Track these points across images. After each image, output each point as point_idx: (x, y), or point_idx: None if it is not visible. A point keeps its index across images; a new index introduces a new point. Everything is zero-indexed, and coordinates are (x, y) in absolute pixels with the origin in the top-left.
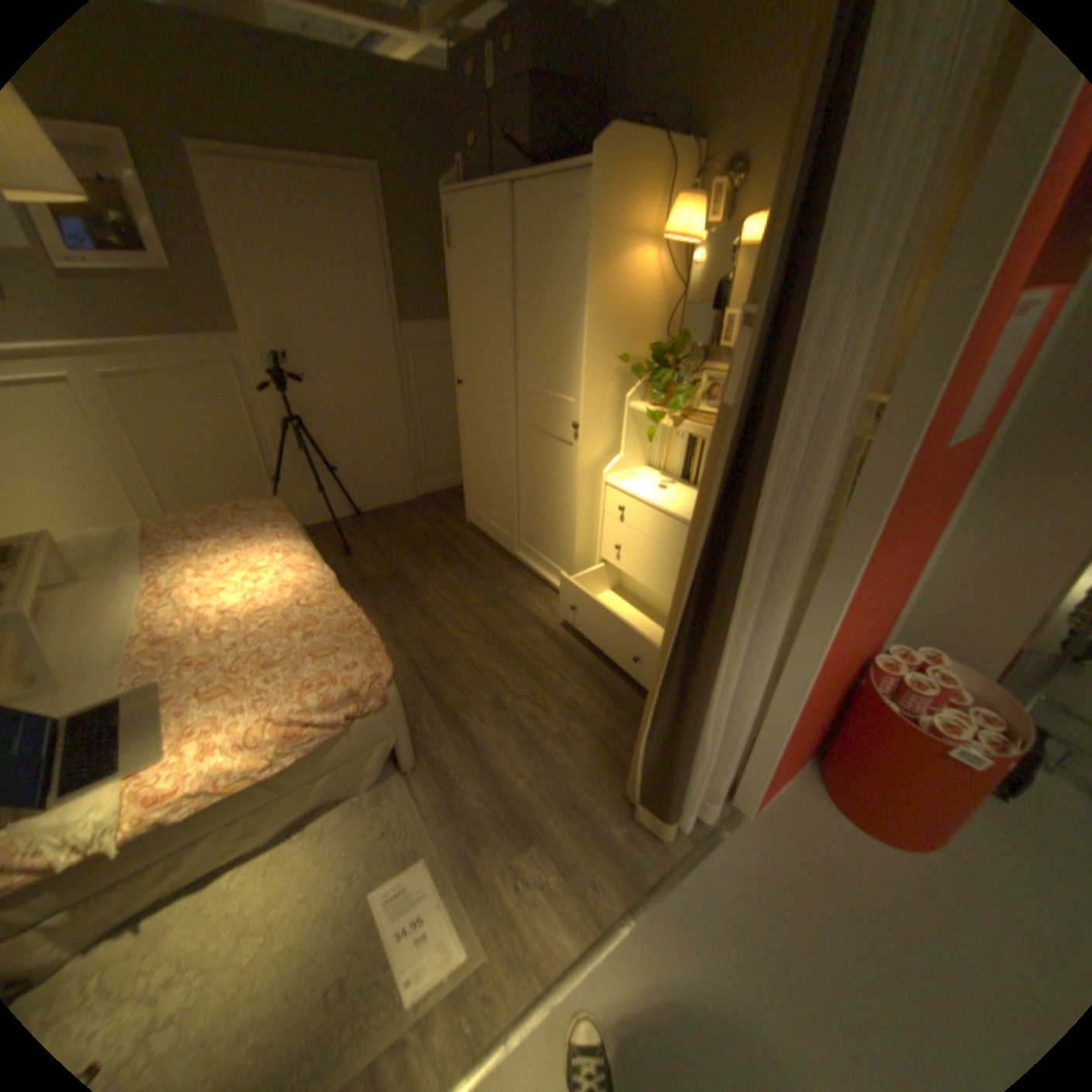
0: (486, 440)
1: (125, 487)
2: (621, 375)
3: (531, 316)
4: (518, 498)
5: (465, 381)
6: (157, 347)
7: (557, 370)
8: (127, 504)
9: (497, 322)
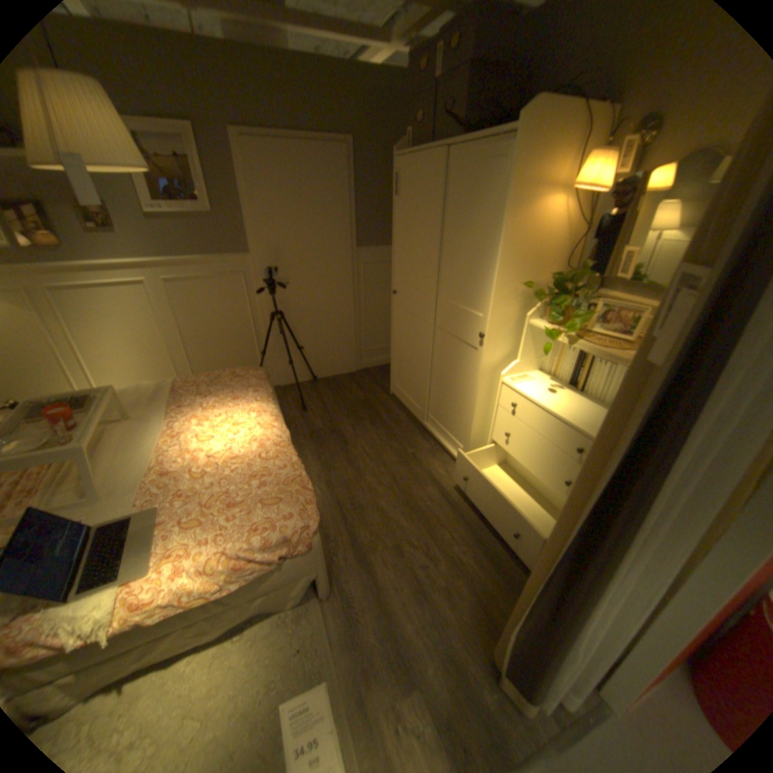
0: (410, 337)
1: (170, 353)
2: (524, 297)
3: (453, 247)
4: (430, 382)
5: (398, 292)
6: (198, 262)
7: (471, 290)
8: (170, 364)
9: (427, 251)
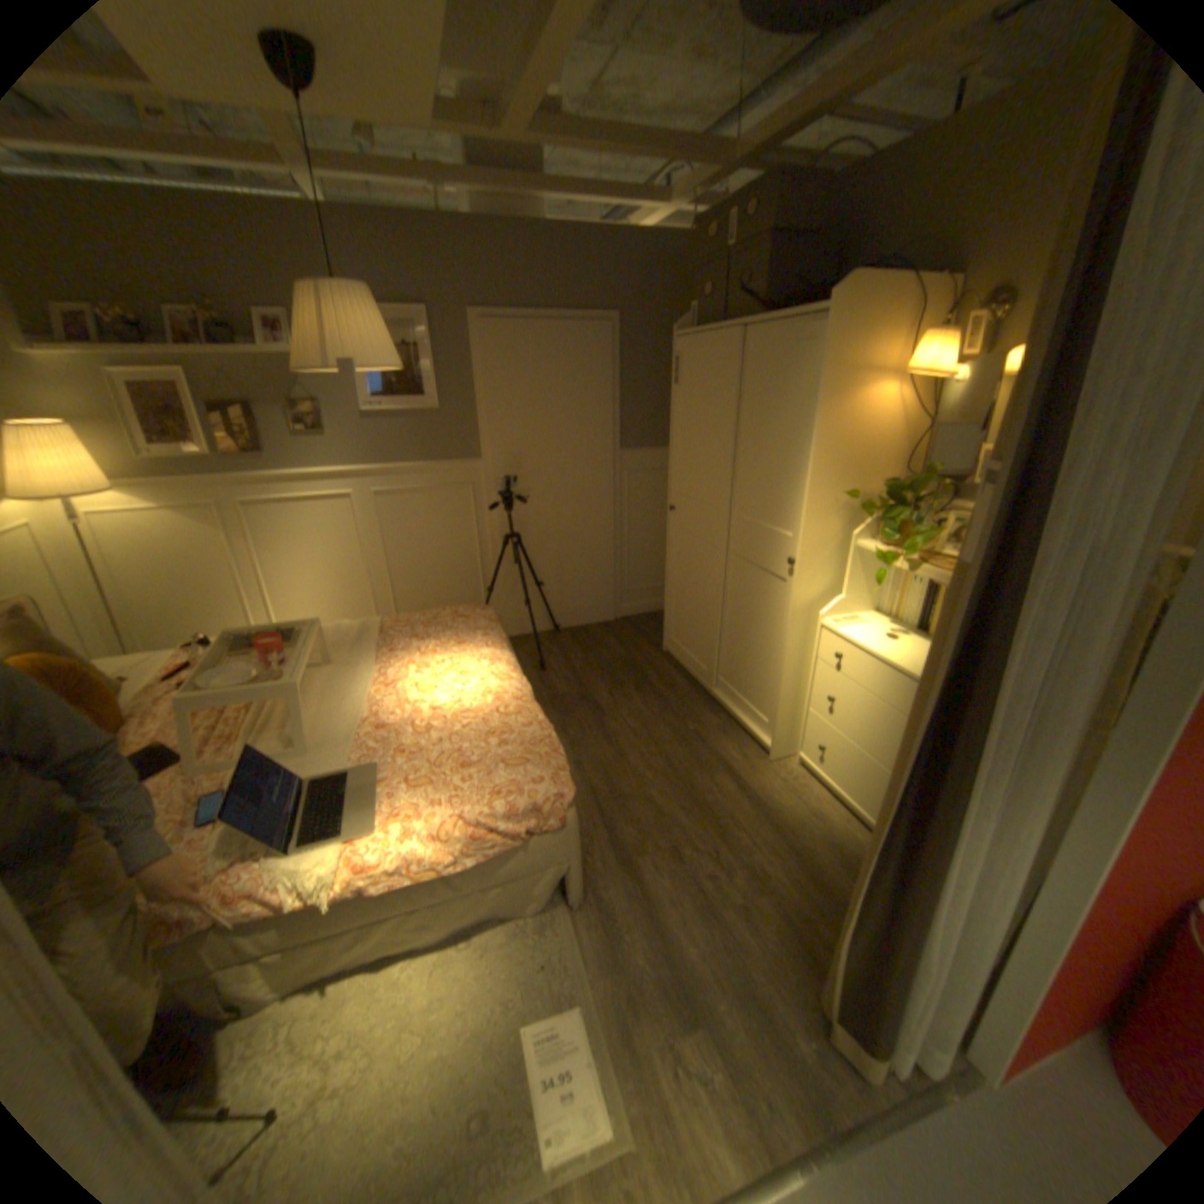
0: (692, 568)
1: (371, 587)
2: (848, 511)
3: (752, 448)
4: (721, 631)
5: (677, 508)
6: (417, 471)
7: (775, 503)
8: (370, 602)
9: (716, 453)
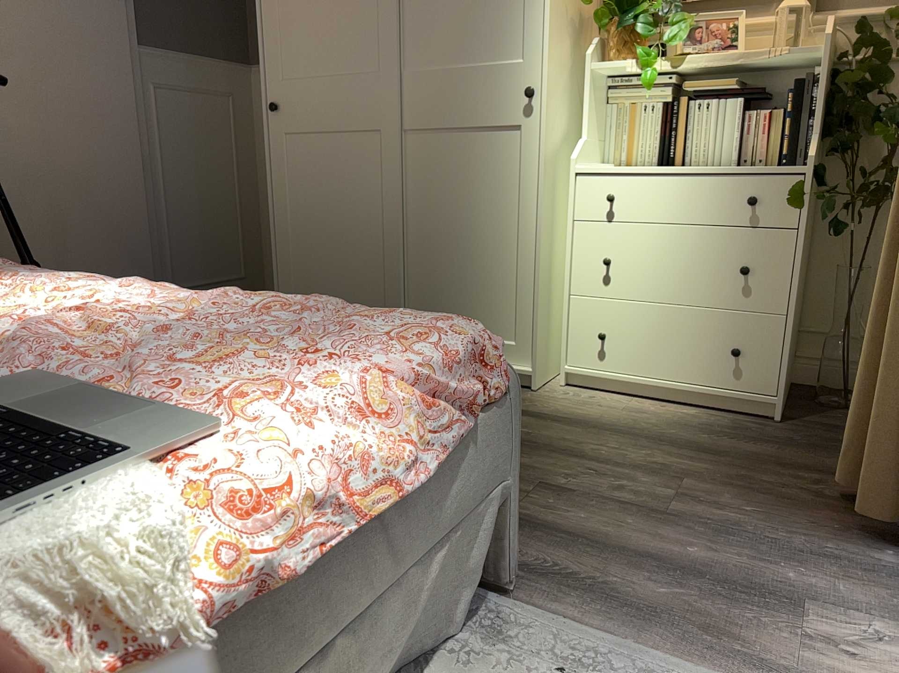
0: (332, 184)
1: None
2: (572, 31)
3: None
4: (404, 255)
5: (285, 104)
6: None
7: (484, 29)
8: None
9: None
